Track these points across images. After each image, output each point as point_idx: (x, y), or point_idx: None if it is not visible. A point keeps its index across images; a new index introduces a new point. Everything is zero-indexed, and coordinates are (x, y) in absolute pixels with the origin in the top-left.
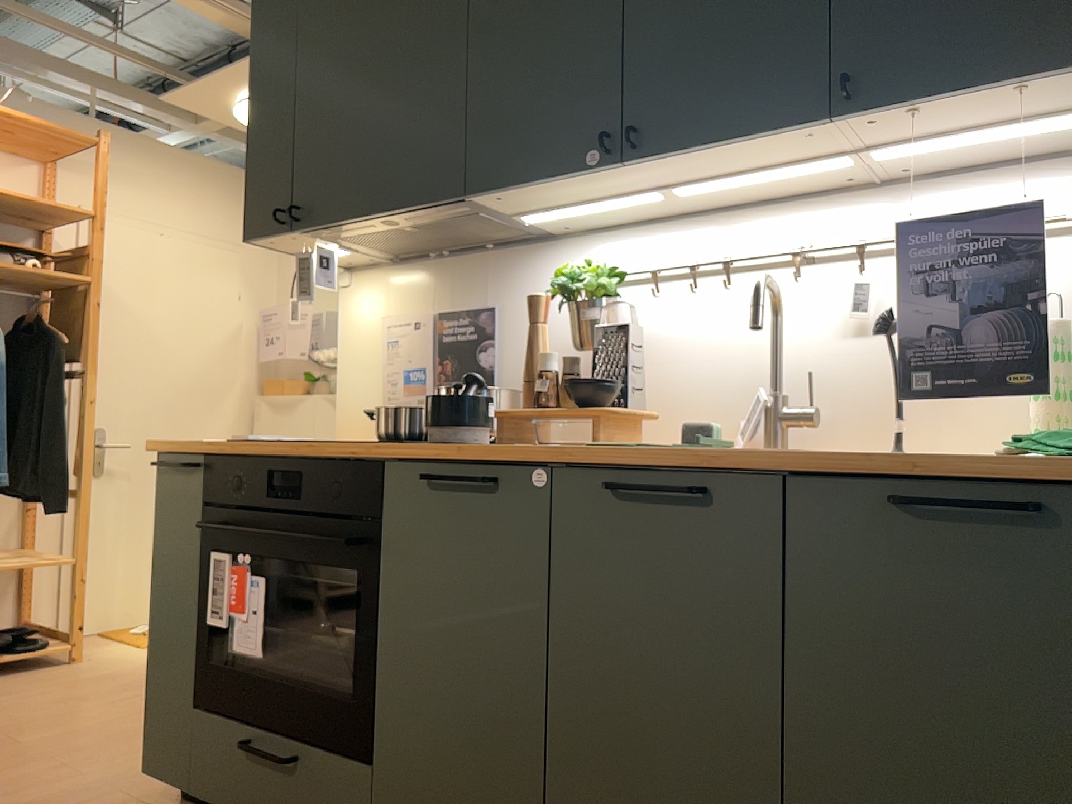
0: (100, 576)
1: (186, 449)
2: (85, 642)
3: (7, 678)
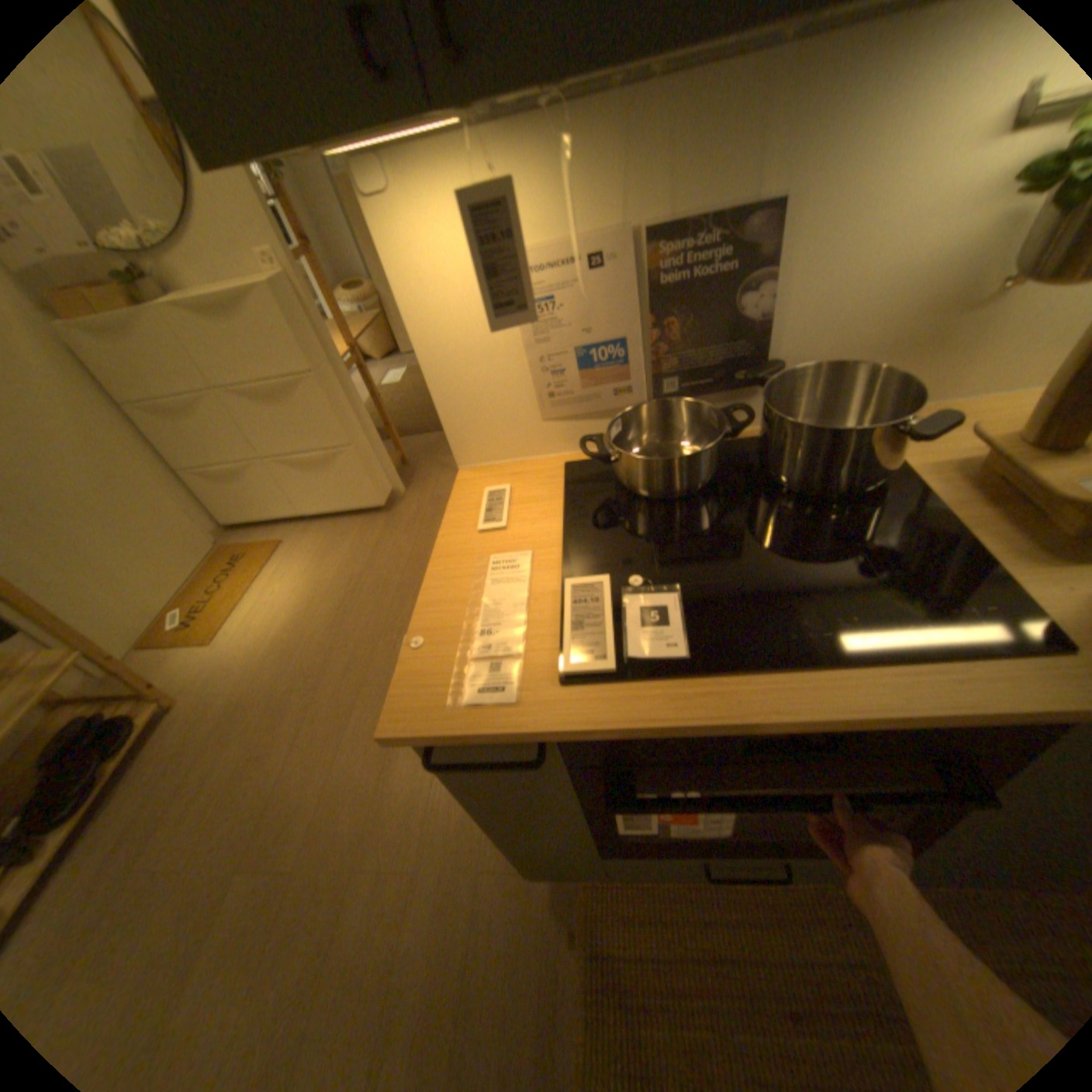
0: (86, 612)
1: (508, 740)
2: (140, 668)
3: (135, 776)
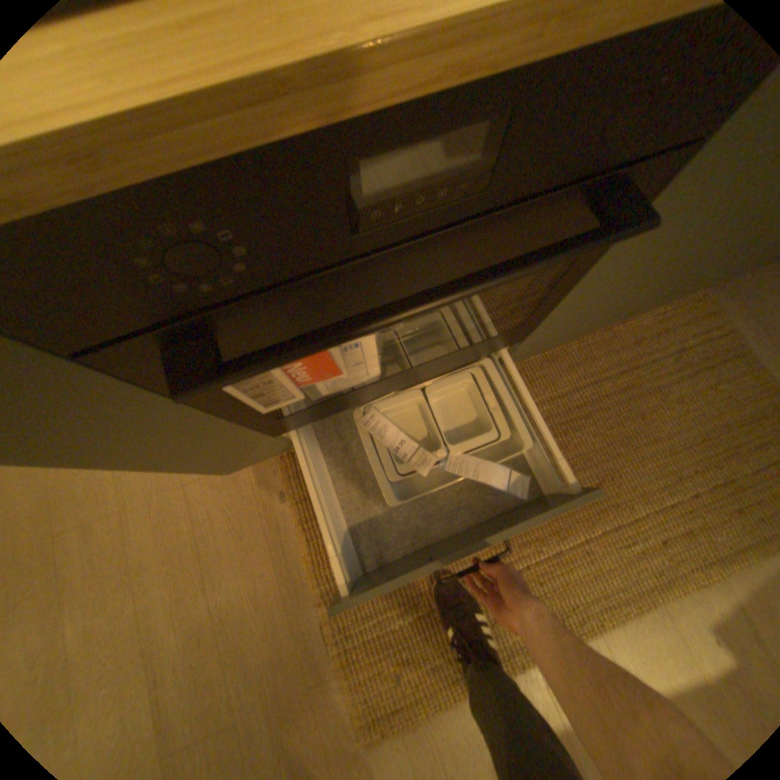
0: None
1: None
2: None
3: None
